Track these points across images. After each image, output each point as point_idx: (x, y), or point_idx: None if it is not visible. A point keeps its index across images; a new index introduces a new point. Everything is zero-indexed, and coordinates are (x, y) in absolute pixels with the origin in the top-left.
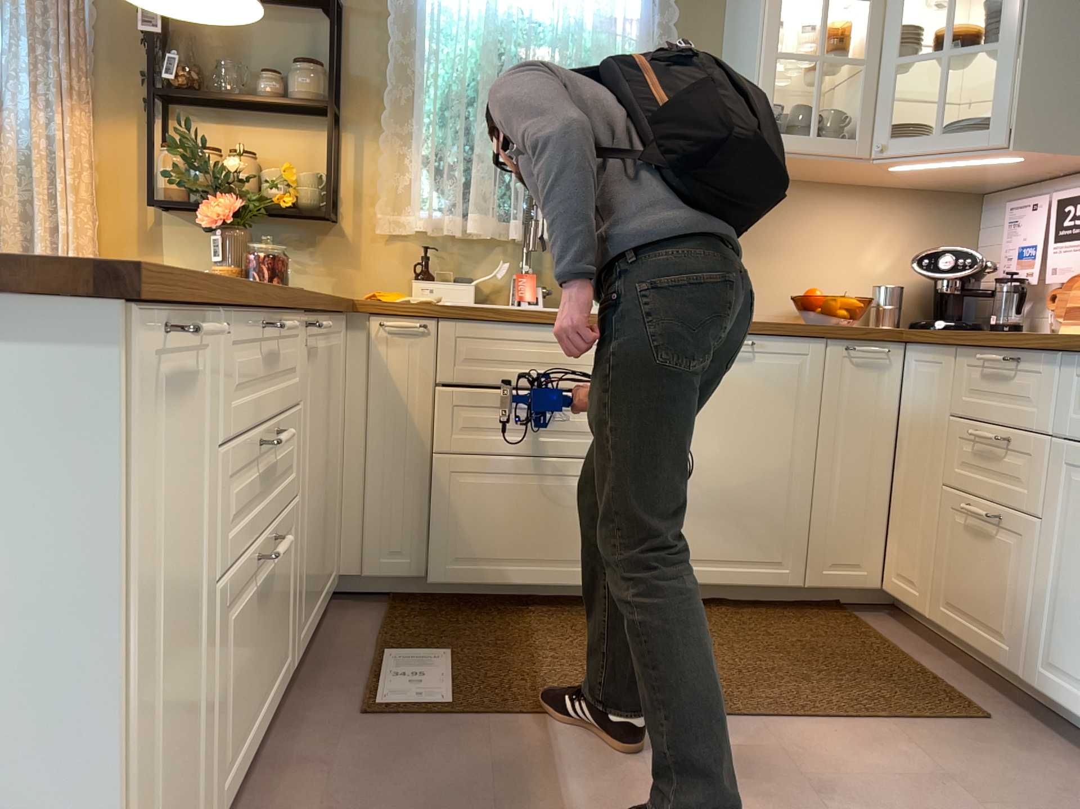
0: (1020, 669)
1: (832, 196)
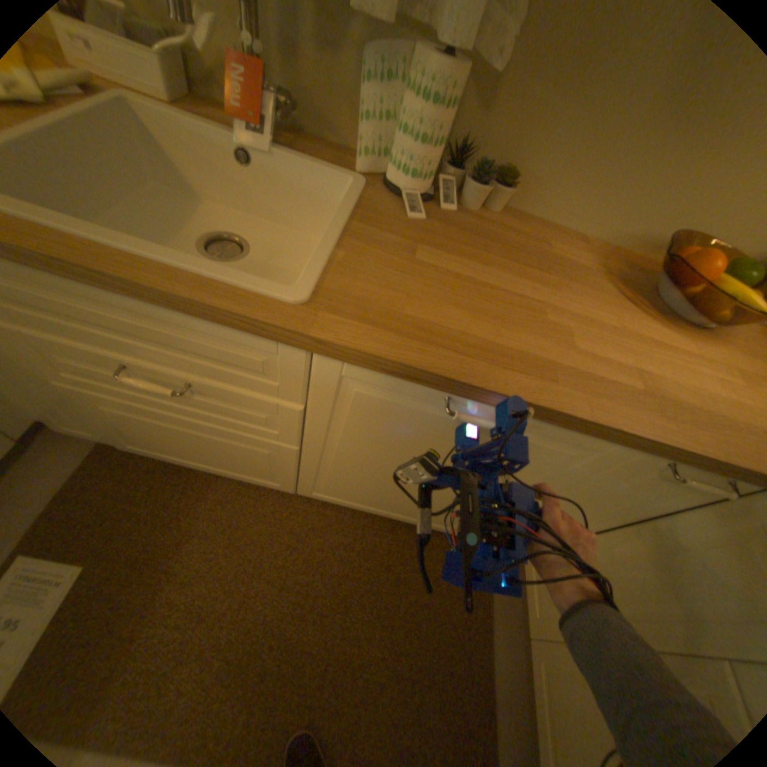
0: None
1: None
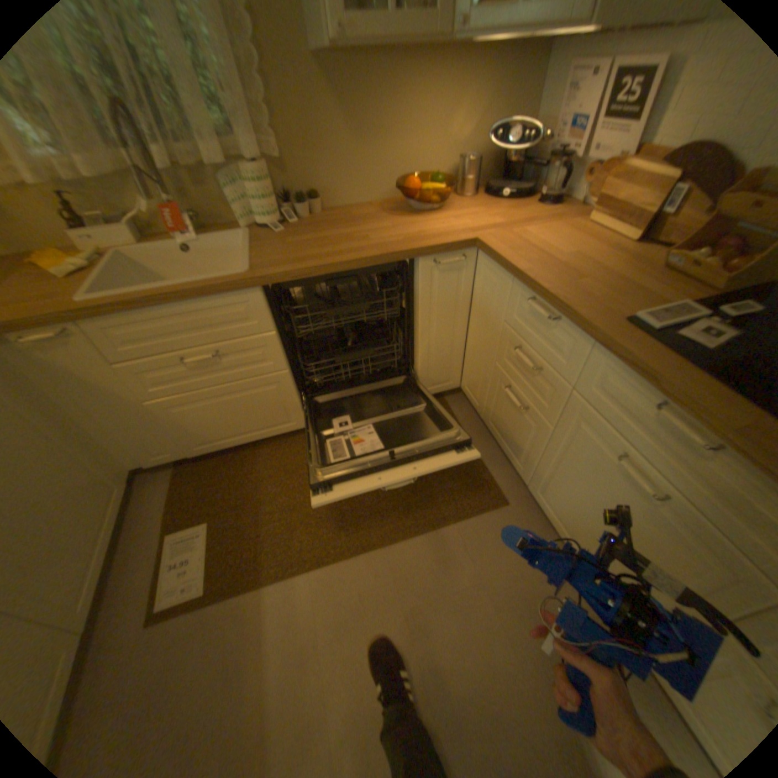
0: (526, 481)
1: (424, 66)
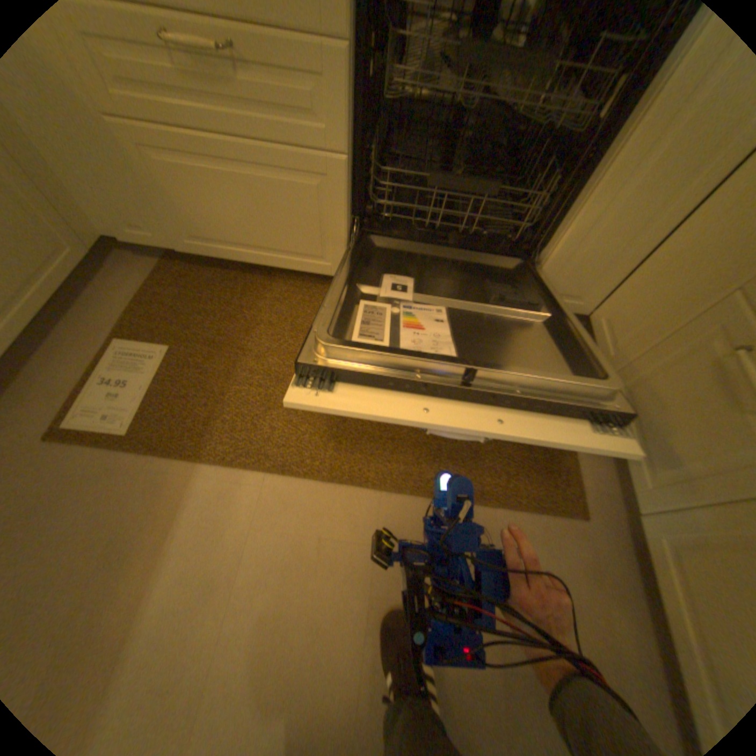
0: (649, 509)
1: None
